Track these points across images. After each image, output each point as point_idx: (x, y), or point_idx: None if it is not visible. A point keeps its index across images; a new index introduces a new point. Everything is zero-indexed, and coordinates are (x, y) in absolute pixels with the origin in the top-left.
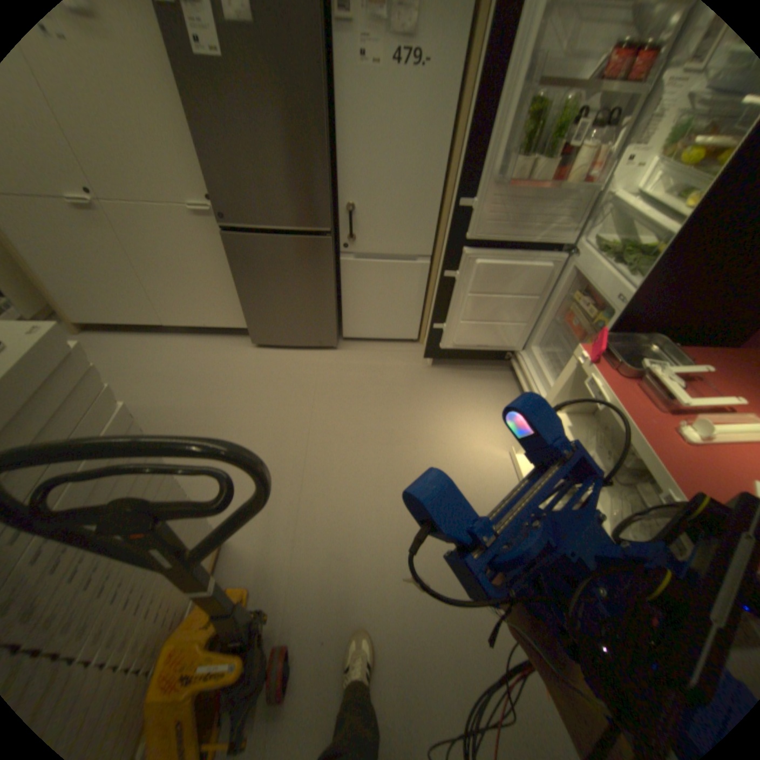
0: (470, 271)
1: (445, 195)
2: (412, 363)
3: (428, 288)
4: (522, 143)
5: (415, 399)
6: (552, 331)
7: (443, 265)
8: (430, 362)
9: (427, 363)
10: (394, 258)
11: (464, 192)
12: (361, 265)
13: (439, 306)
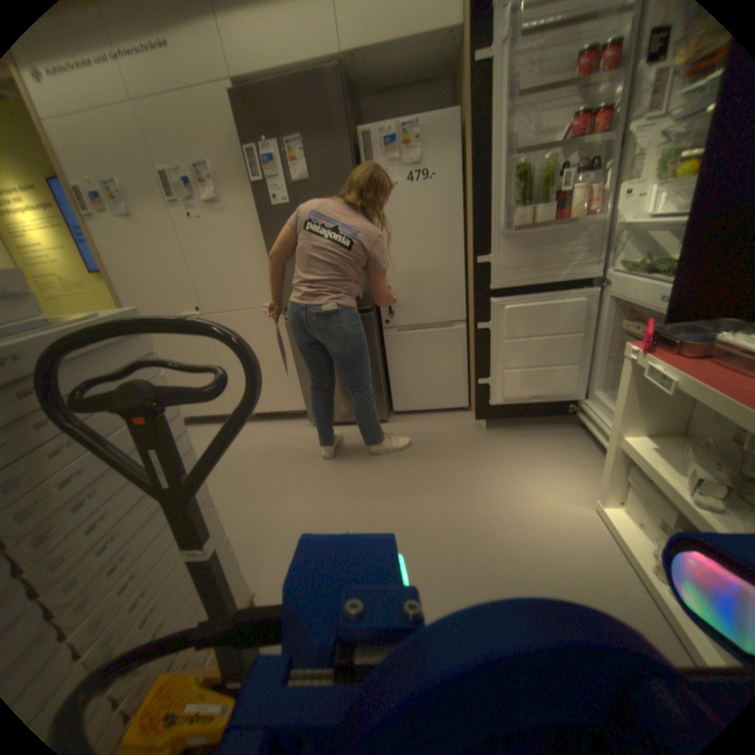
0: (501, 317)
1: (467, 265)
2: (465, 427)
3: (469, 351)
4: (518, 201)
5: (470, 459)
6: (612, 370)
7: (474, 317)
8: (483, 423)
9: (480, 426)
10: (431, 327)
11: (478, 250)
12: (401, 336)
13: (479, 359)
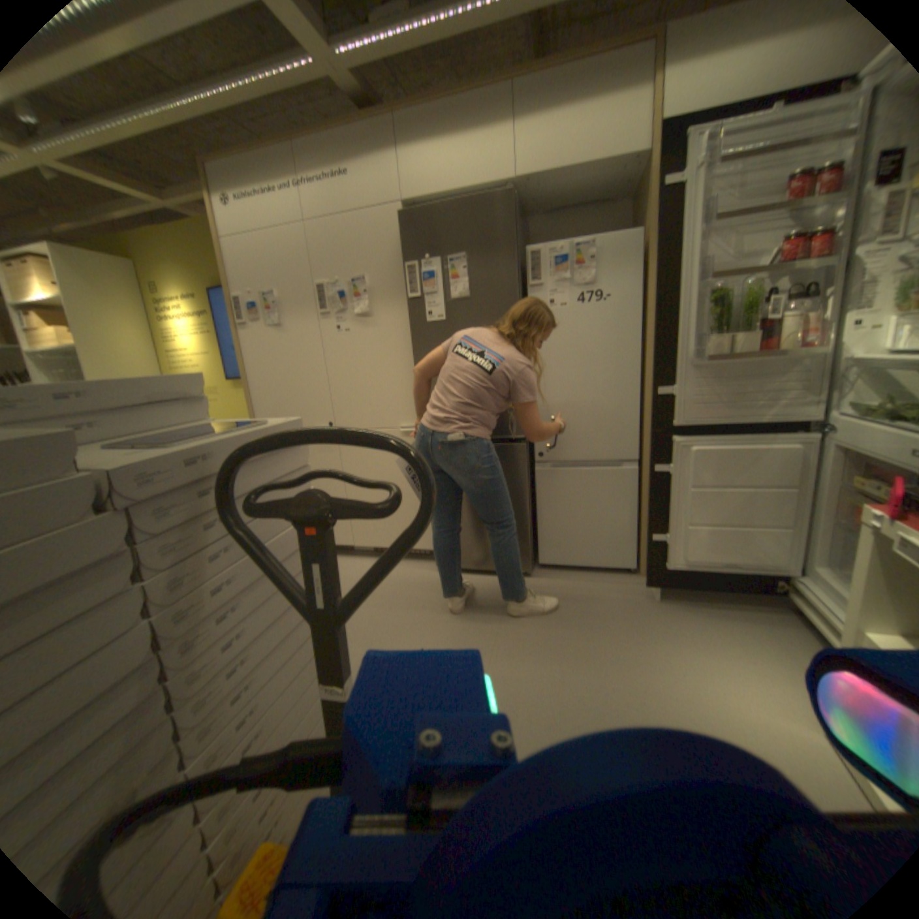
0: (686, 460)
1: (643, 396)
2: (631, 595)
3: (640, 498)
4: (712, 328)
5: (639, 638)
6: (840, 541)
7: (650, 458)
8: (656, 593)
9: (652, 596)
10: (594, 465)
11: (660, 380)
12: (557, 473)
13: (655, 509)
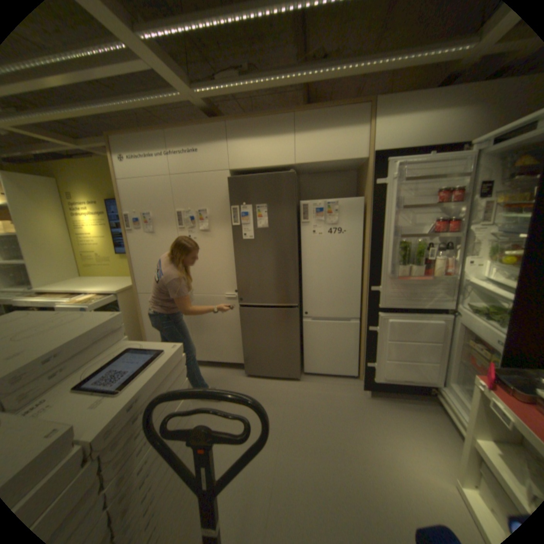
0: (386, 327)
1: (363, 285)
2: (356, 394)
3: (361, 339)
4: (401, 260)
5: (360, 425)
6: (464, 372)
7: (367, 323)
8: (369, 394)
9: (367, 395)
10: (336, 320)
11: (373, 284)
12: (315, 324)
13: (369, 350)
